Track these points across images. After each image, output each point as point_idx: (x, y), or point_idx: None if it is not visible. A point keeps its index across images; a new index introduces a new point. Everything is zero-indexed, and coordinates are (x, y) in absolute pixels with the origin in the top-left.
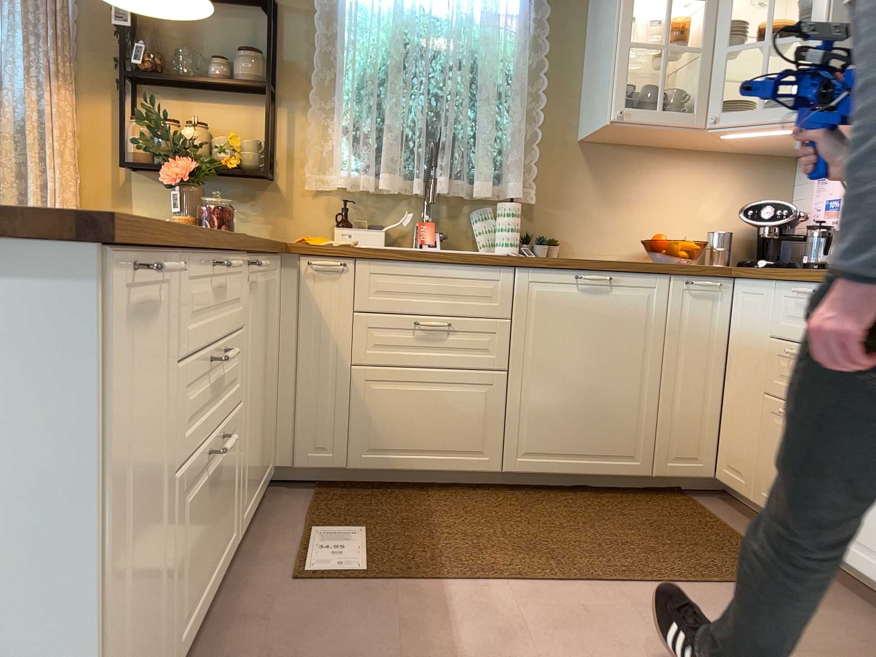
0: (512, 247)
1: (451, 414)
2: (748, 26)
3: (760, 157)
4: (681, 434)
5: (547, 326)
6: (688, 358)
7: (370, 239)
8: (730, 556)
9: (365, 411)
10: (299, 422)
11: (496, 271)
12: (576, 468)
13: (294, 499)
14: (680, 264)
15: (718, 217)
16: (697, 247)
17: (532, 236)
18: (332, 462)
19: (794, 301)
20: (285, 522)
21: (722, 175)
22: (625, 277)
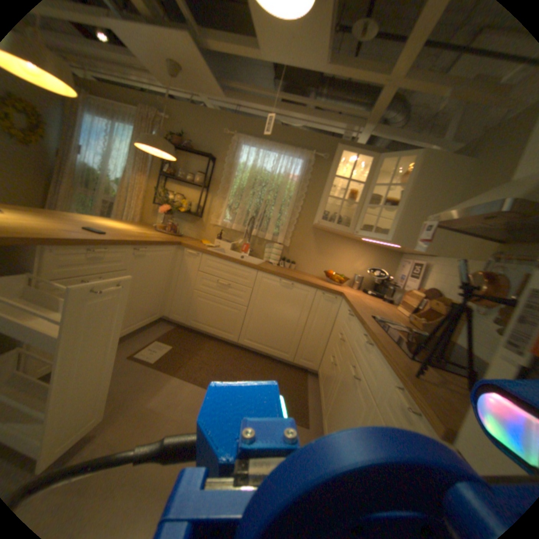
0: (273, 261)
1: (223, 317)
2: (382, 198)
3: (386, 250)
4: (306, 350)
5: (264, 295)
6: (316, 323)
7: (225, 246)
8: (292, 406)
9: (194, 307)
10: (172, 304)
11: (250, 270)
12: (263, 350)
13: (164, 329)
14: (321, 286)
15: (361, 270)
16: (342, 280)
17: (285, 259)
18: (180, 320)
19: (348, 315)
20: (151, 337)
21: (367, 254)
22: (298, 285)
